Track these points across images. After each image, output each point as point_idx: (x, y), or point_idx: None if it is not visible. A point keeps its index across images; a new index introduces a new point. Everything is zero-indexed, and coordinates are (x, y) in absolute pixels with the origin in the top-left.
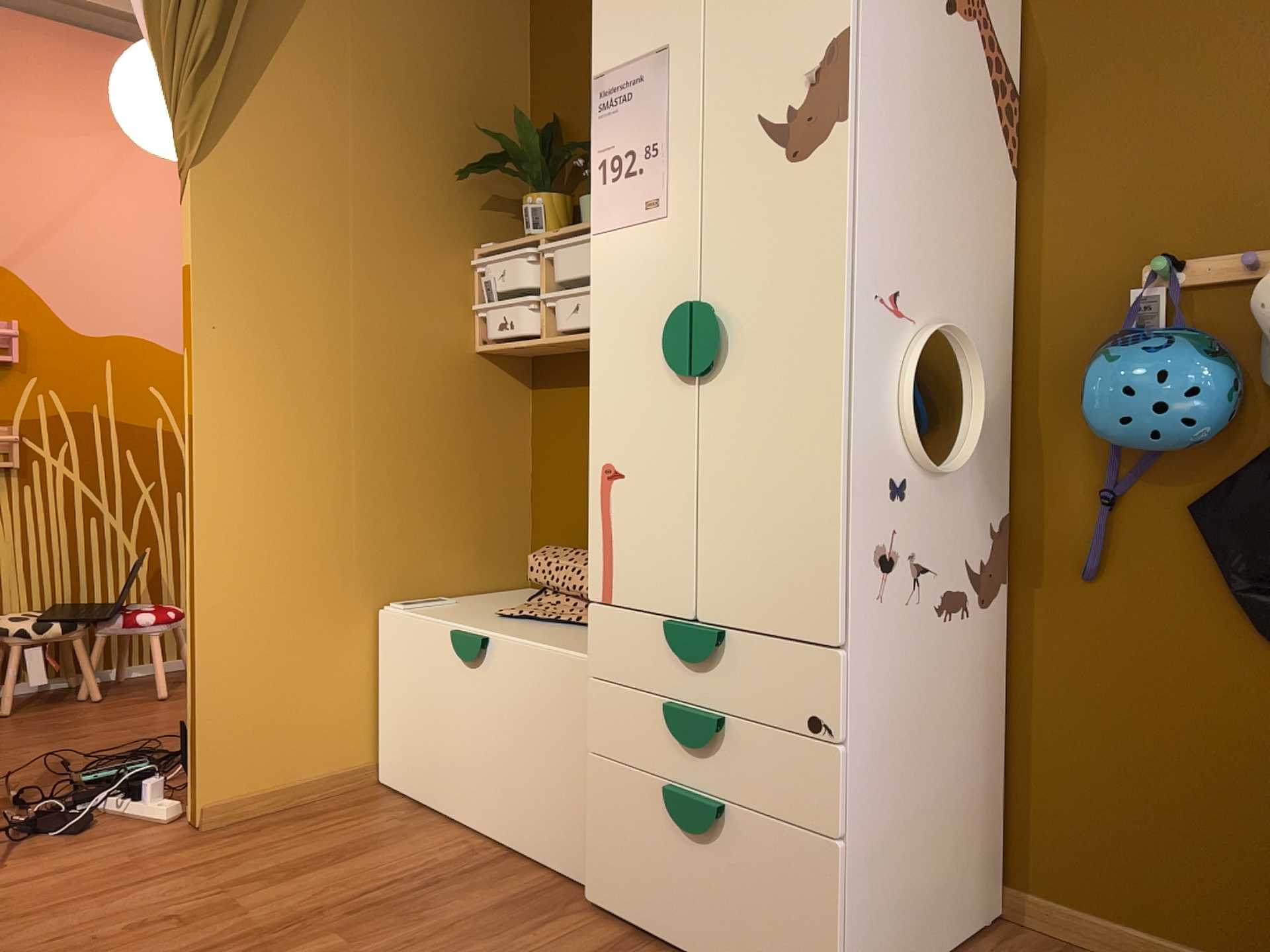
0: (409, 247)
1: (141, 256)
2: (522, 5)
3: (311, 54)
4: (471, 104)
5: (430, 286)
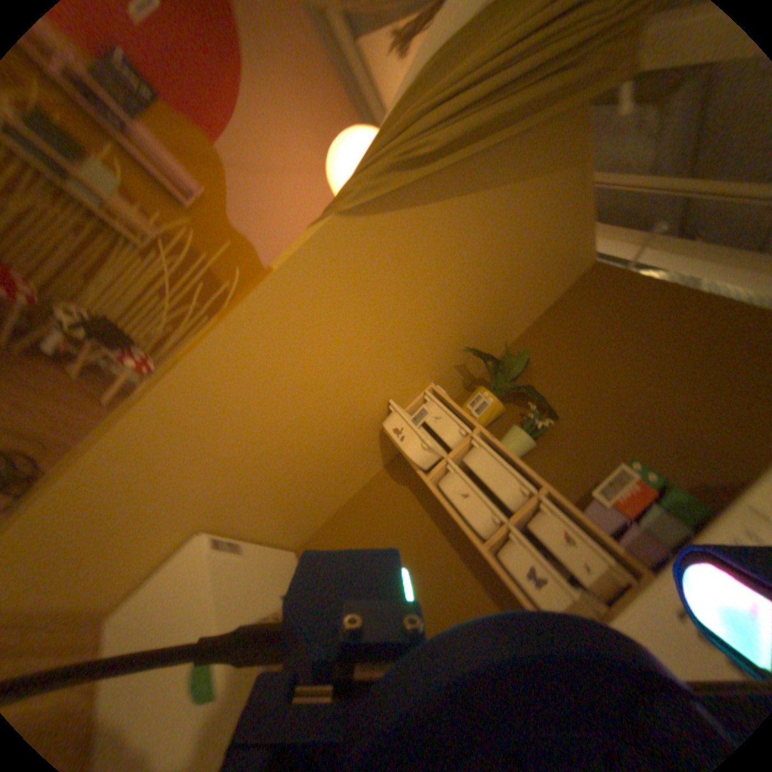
0: (405, 361)
1: (285, 218)
2: (562, 290)
3: (464, 220)
4: (500, 316)
5: (395, 388)
